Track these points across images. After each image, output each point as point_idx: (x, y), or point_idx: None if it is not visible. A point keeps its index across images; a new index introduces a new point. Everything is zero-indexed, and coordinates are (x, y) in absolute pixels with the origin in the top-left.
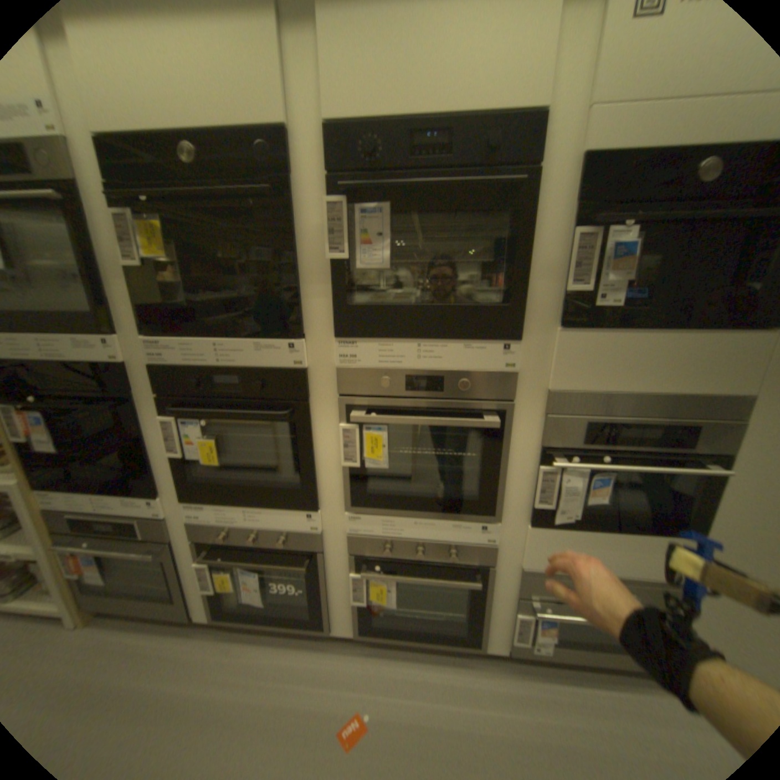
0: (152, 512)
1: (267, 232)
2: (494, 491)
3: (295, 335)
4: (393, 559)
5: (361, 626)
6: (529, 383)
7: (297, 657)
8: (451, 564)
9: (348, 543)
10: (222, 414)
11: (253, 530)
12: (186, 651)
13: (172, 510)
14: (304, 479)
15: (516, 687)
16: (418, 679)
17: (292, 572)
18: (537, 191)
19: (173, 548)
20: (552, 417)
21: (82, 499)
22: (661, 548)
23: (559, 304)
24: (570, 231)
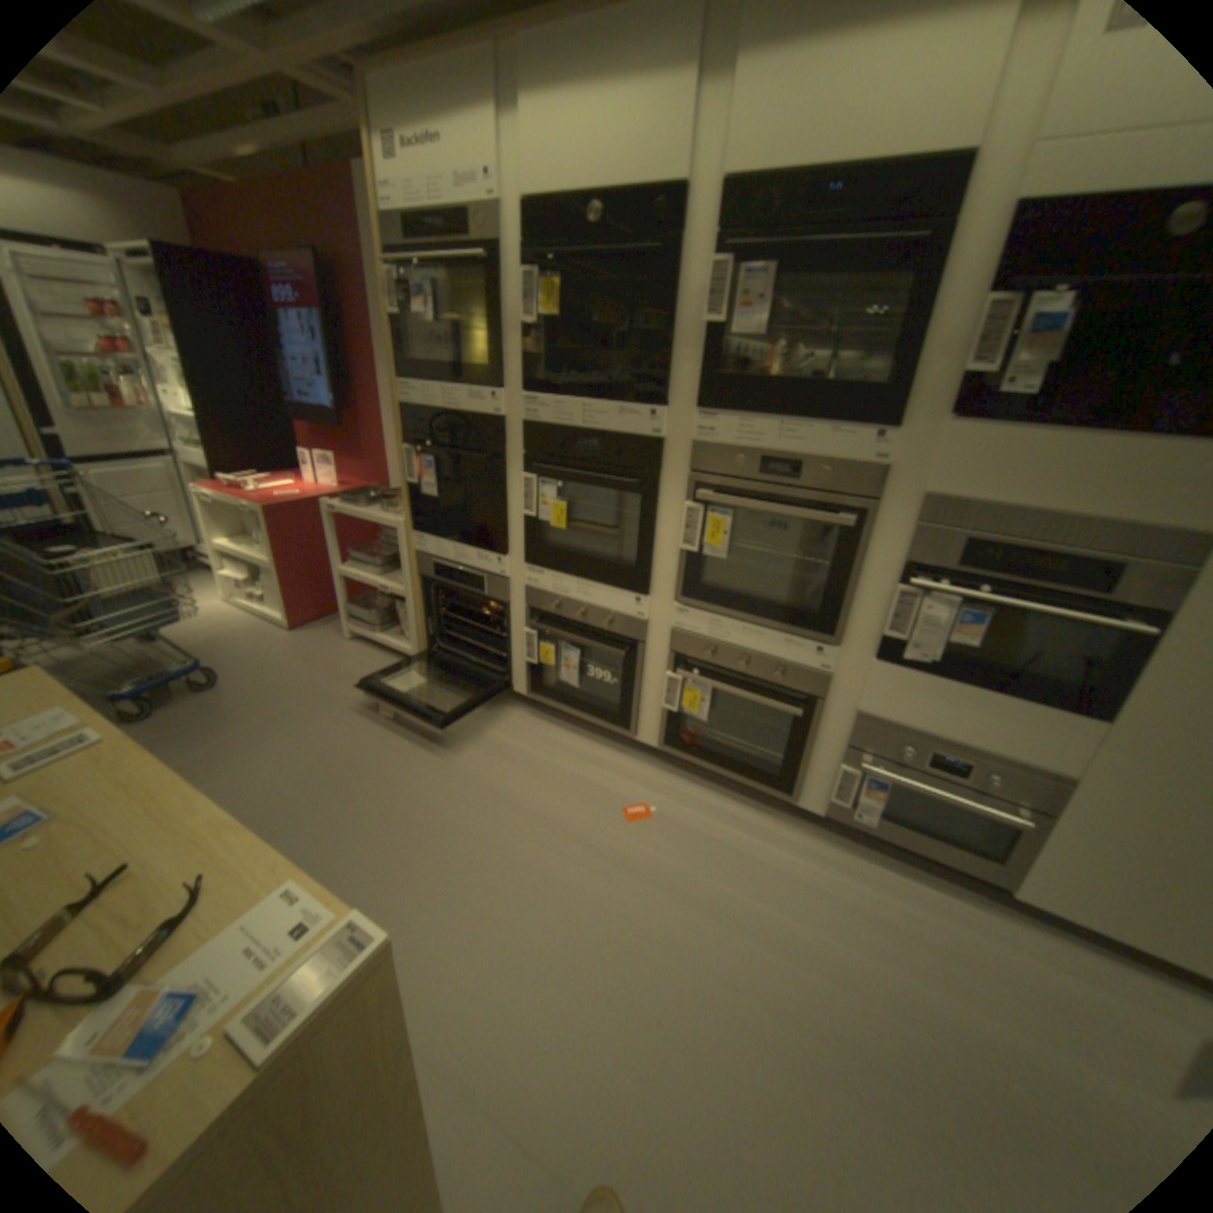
0: (500, 569)
1: (650, 294)
2: (837, 606)
3: (658, 404)
4: (713, 667)
5: (668, 734)
6: (901, 483)
7: (600, 749)
8: (774, 684)
9: (670, 638)
10: (577, 477)
11: (584, 604)
12: (505, 714)
13: (517, 571)
14: (640, 558)
15: (824, 849)
16: (715, 805)
17: (611, 653)
18: (947, 250)
19: (511, 610)
20: (921, 525)
21: (448, 546)
22: (1042, 721)
23: (953, 389)
24: (981, 299)
